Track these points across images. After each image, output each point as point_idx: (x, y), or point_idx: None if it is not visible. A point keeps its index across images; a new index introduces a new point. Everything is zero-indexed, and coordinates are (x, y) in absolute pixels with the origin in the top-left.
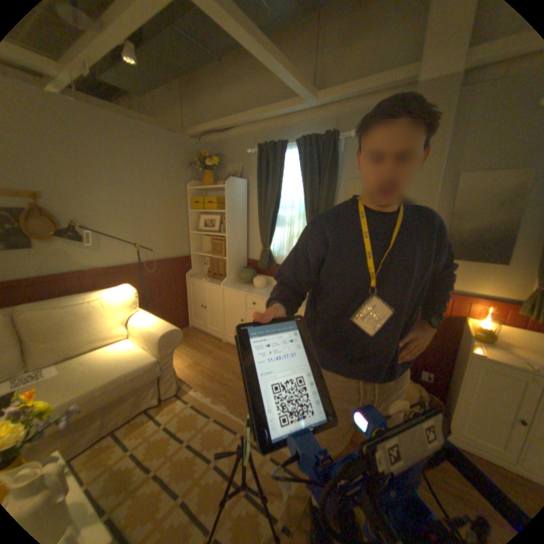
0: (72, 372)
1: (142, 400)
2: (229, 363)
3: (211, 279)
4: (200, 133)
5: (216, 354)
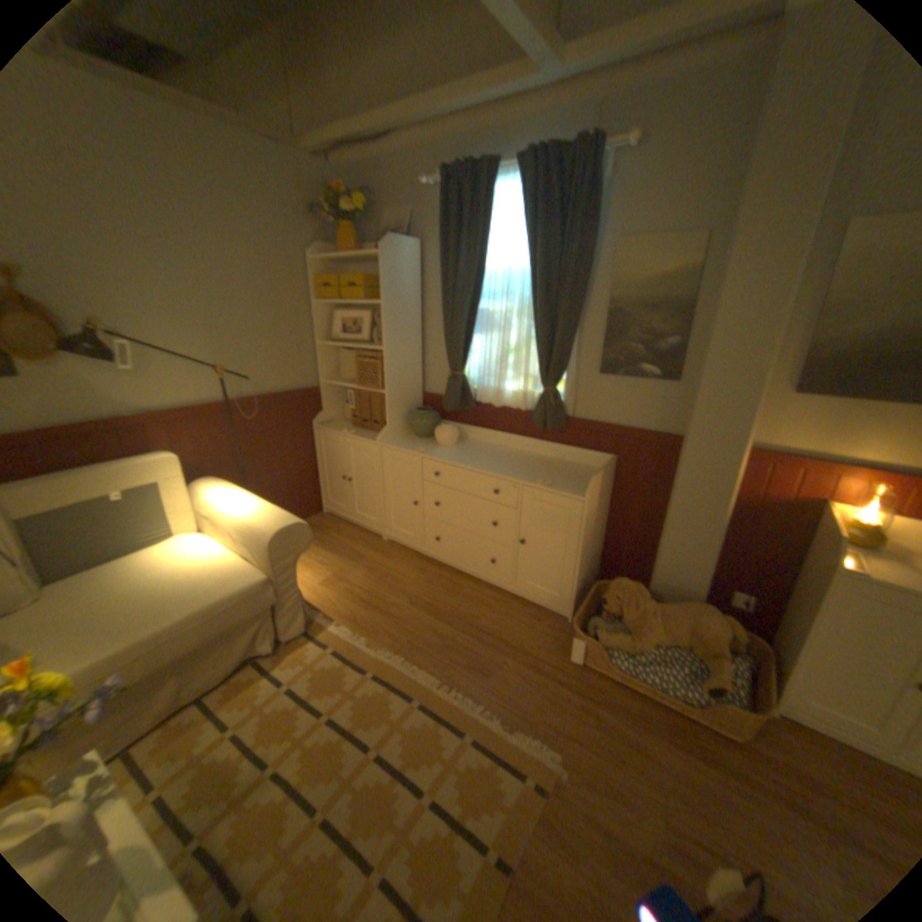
0: (119, 600)
1: (248, 642)
2: (397, 577)
3: (359, 430)
4: (330, 147)
5: (373, 560)
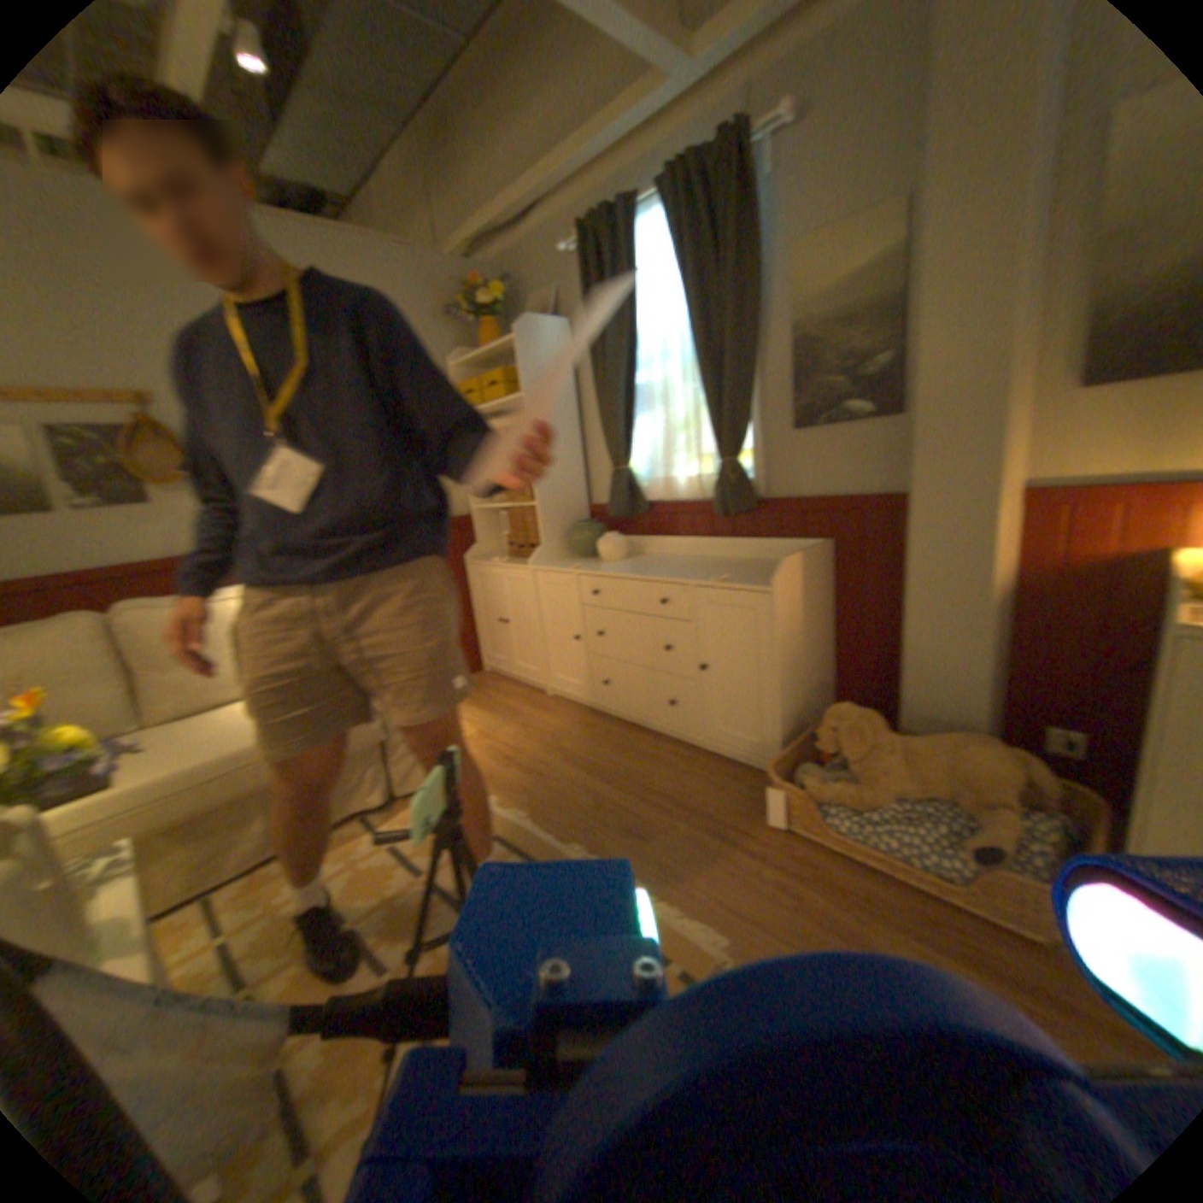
0: (215, 724)
1: (356, 789)
2: (555, 732)
3: (516, 559)
4: (471, 243)
5: (531, 716)
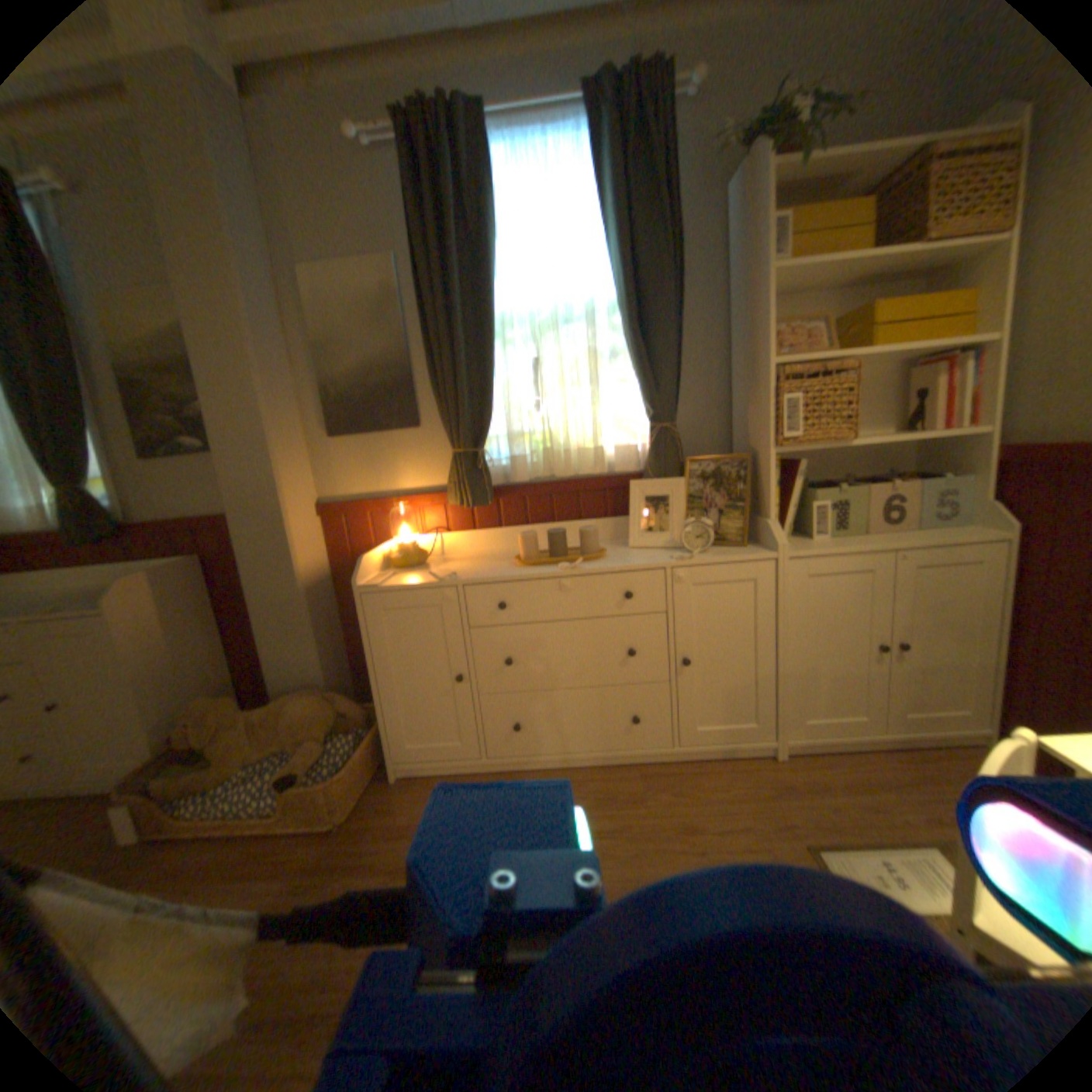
0: None
1: None
2: None
3: None
4: None
5: None
